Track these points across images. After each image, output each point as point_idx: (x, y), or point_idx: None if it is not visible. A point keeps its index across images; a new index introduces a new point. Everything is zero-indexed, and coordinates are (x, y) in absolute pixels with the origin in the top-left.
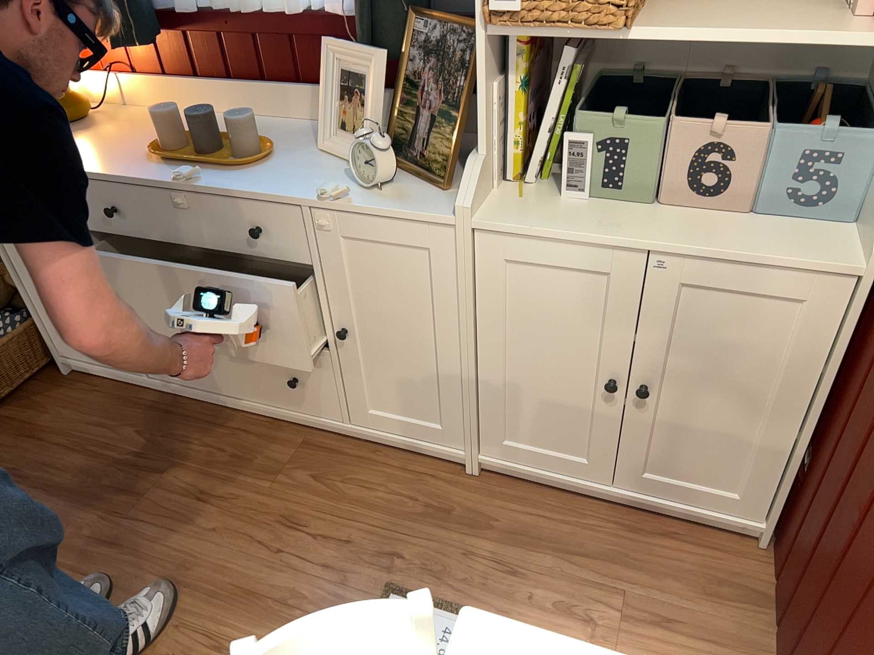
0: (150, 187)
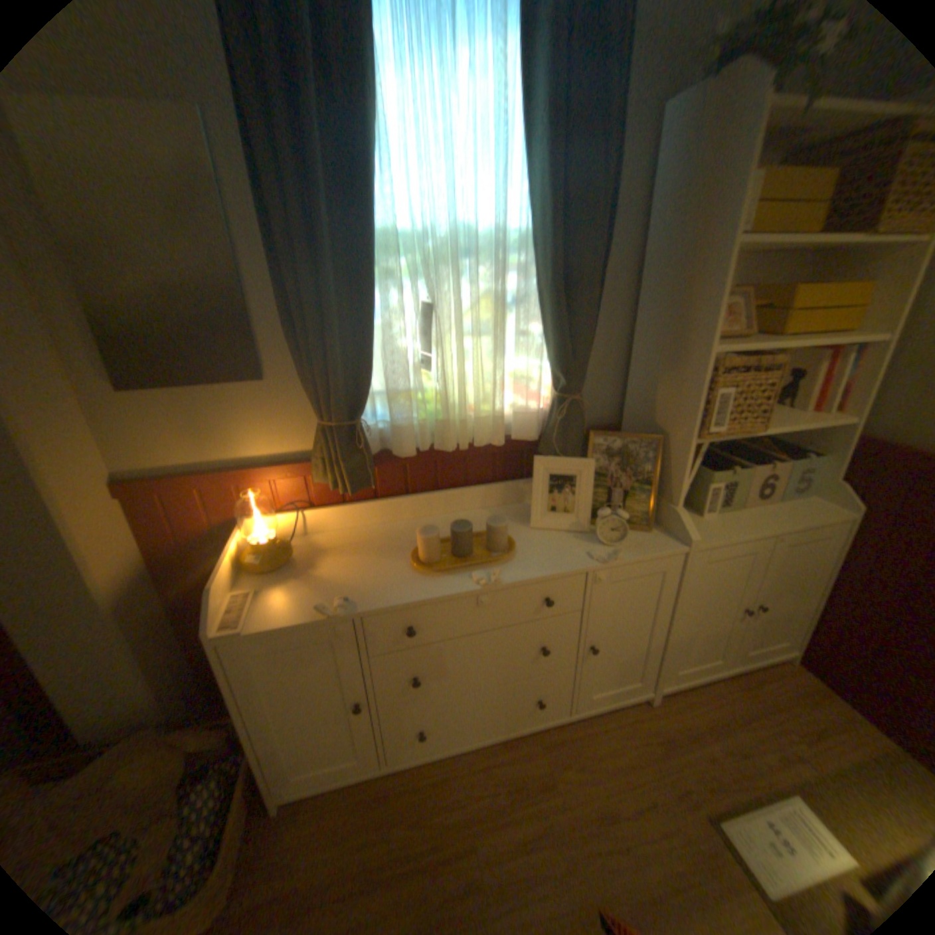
0: (449, 598)
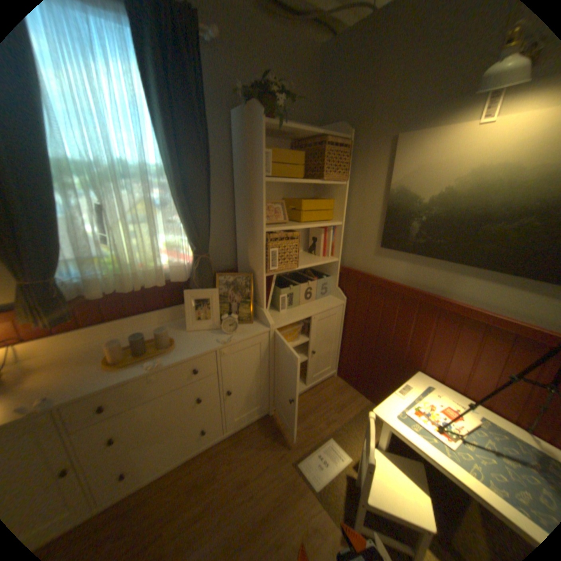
0: (125, 383)
